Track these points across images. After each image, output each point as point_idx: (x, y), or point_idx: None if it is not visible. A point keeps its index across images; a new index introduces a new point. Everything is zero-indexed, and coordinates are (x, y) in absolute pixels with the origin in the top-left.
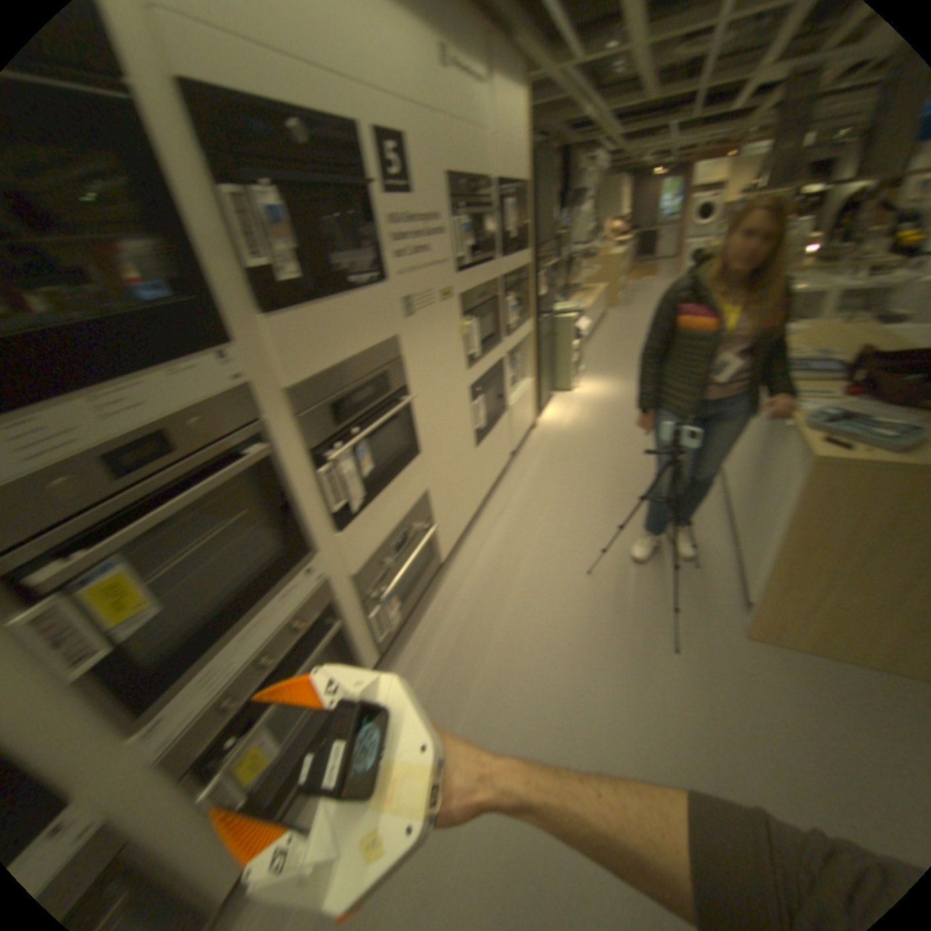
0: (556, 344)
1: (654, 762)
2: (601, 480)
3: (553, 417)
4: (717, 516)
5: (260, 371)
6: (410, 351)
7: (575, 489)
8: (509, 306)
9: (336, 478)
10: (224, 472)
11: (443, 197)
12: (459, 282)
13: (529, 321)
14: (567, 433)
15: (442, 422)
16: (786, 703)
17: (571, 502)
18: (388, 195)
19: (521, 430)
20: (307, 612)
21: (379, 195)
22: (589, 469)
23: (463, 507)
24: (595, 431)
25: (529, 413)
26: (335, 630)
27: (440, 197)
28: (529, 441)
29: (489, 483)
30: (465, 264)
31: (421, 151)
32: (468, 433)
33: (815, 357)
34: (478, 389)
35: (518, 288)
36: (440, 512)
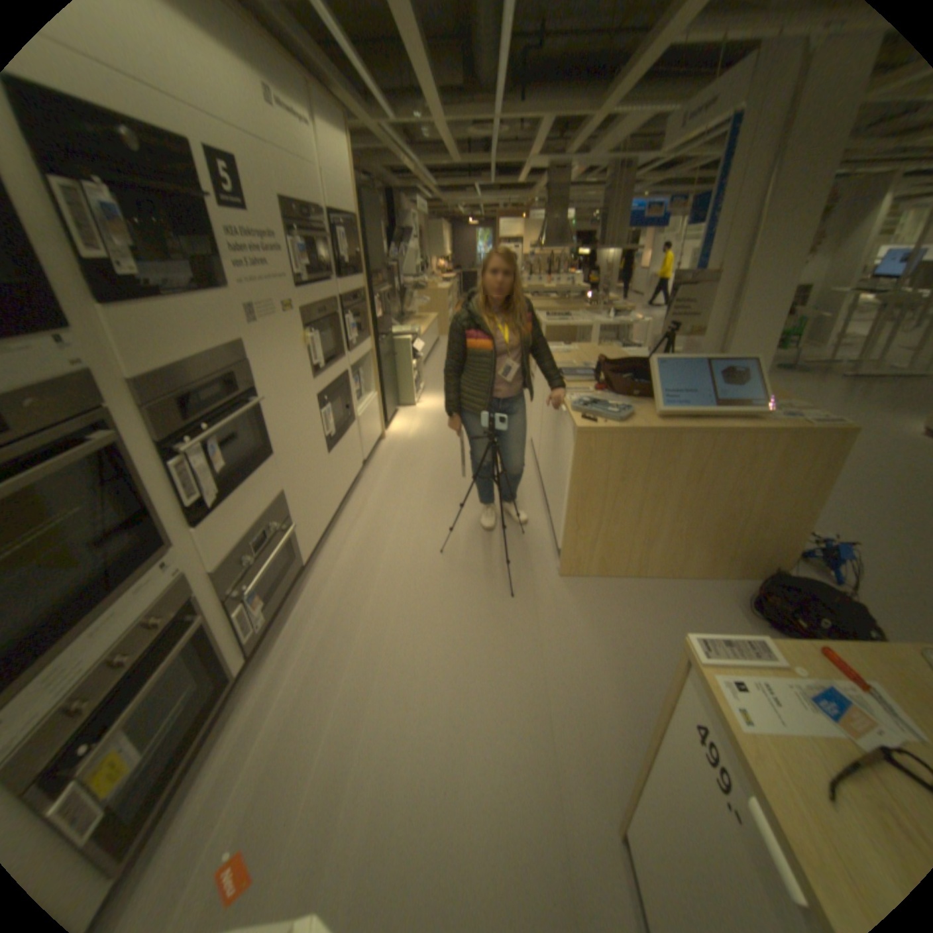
0: (395, 365)
1: (499, 680)
2: (445, 479)
3: (398, 430)
4: (534, 496)
5: (97, 363)
6: (253, 358)
7: (423, 489)
8: (348, 326)
9: (185, 474)
10: (64, 458)
11: (276, 221)
12: (297, 299)
13: (368, 341)
14: (412, 443)
15: (291, 428)
16: (584, 614)
17: (420, 500)
18: (221, 212)
19: (369, 442)
20: (161, 612)
21: (212, 211)
22: (434, 471)
23: (318, 513)
24: (437, 440)
25: (375, 426)
26: (194, 629)
27: (273, 221)
28: (378, 452)
29: (343, 490)
30: (301, 283)
31: (251, 178)
32: (318, 441)
33: (580, 370)
34: (324, 399)
35: (355, 310)
36: (296, 516)
